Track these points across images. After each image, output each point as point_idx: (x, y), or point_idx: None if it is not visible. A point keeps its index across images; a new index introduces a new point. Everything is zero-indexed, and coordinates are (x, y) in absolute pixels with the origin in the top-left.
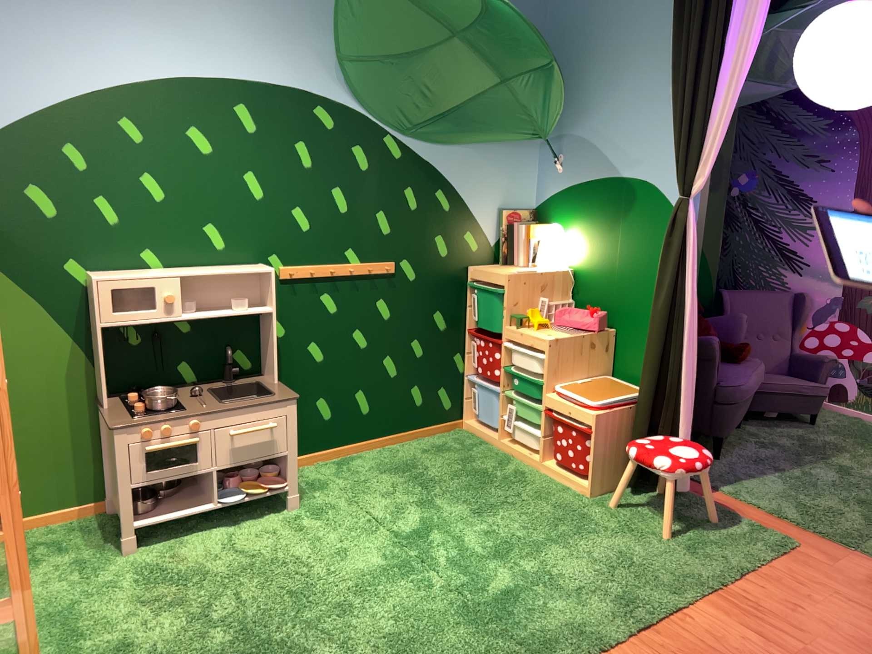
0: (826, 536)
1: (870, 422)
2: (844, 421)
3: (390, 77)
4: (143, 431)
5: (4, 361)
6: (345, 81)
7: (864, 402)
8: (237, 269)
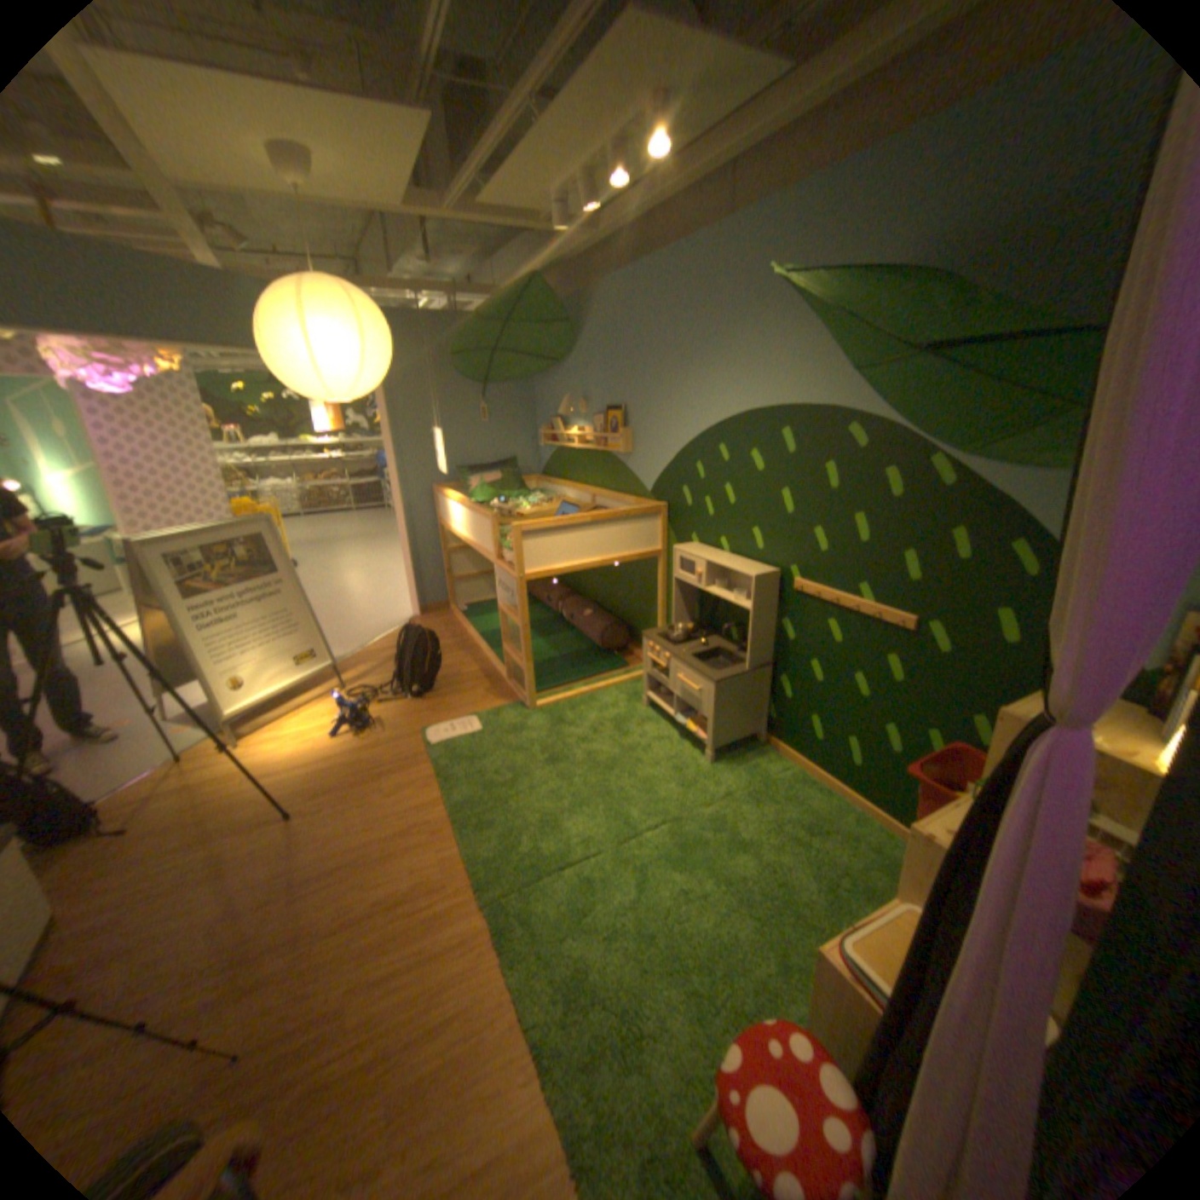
0: None
1: None
2: None
3: (921, 379)
4: (648, 644)
5: (668, 581)
6: (885, 390)
7: None
8: (741, 568)
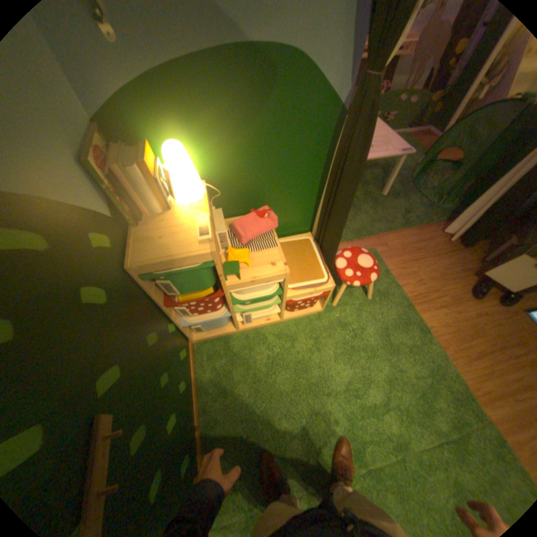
0: (369, 236)
1: None
2: None
3: None
4: None
5: None
6: None
7: None
8: None
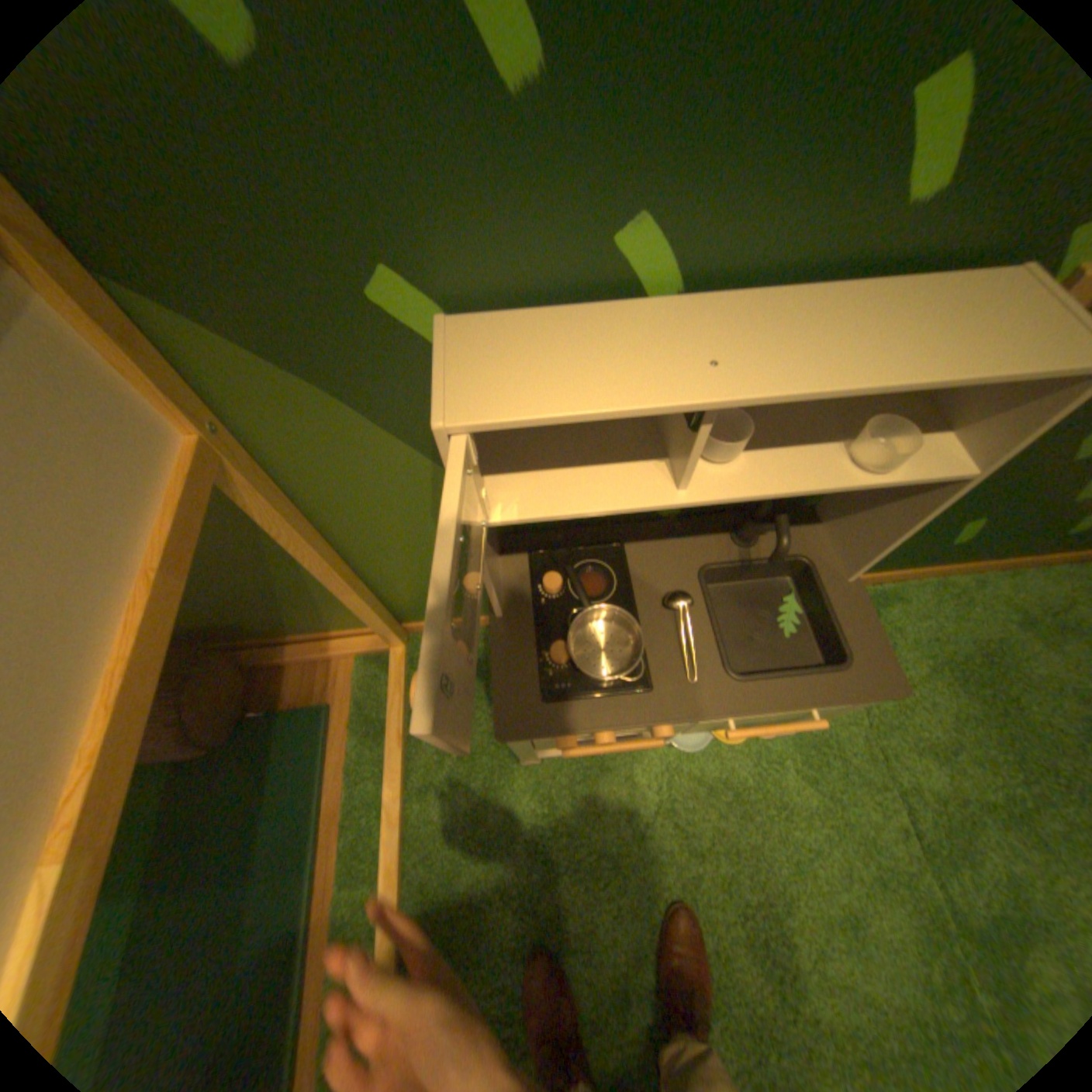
0: None
1: None
2: None
3: None
4: (560, 742)
5: (304, 496)
6: None
7: None
8: (967, 344)
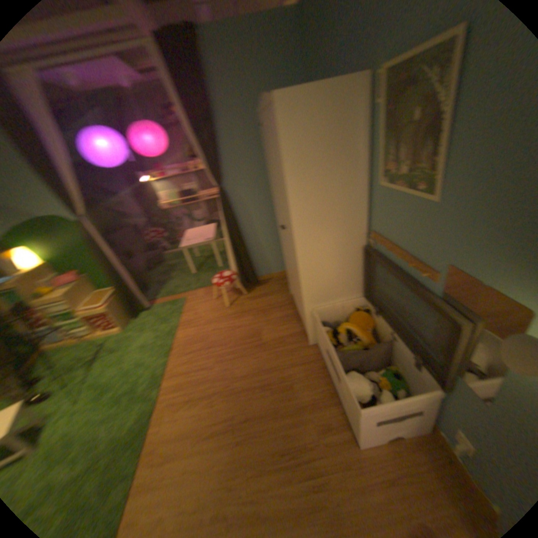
0: (191, 290)
1: (179, 251)
2: (173, 255)
3: None
4: None
5: None
6: None
7: (174, 247)
8: None
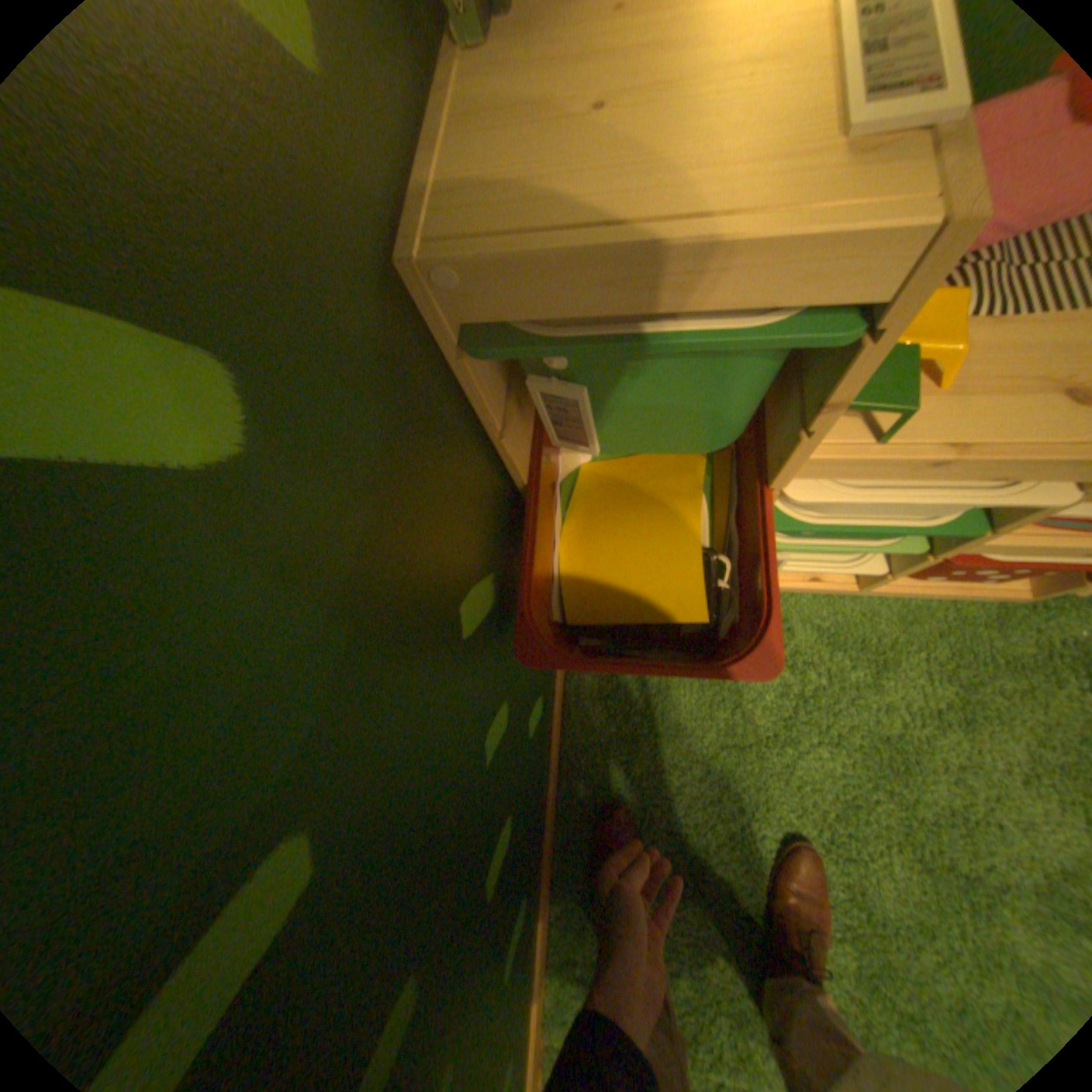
0: None
1: None
2: None
3: None
4: None
5: None
6: None
7: None
8: None
